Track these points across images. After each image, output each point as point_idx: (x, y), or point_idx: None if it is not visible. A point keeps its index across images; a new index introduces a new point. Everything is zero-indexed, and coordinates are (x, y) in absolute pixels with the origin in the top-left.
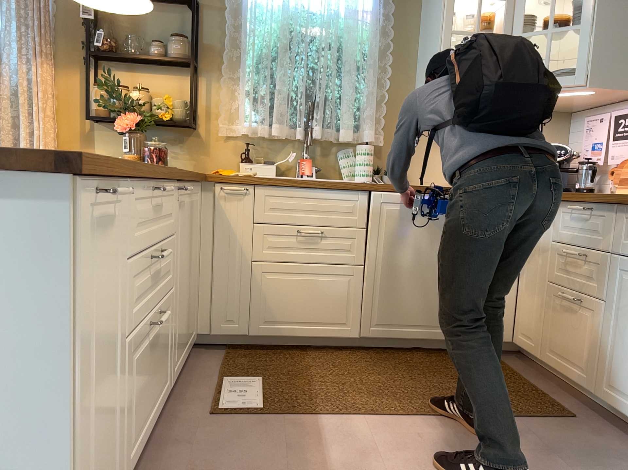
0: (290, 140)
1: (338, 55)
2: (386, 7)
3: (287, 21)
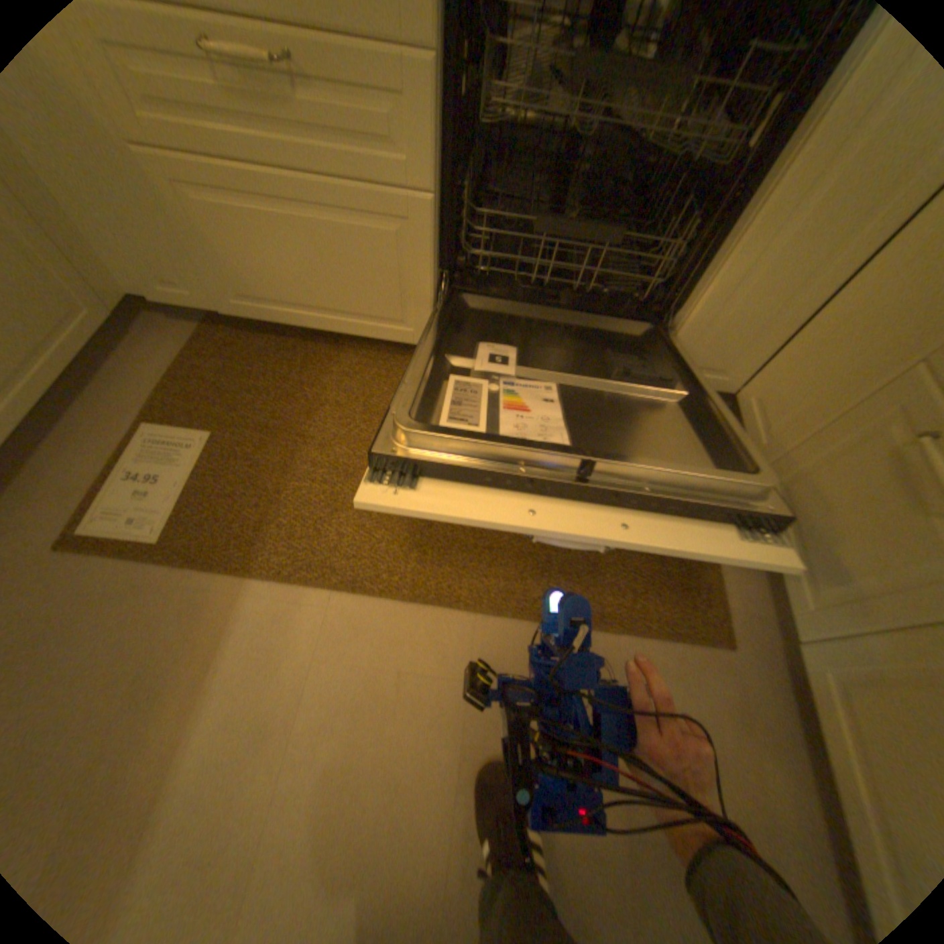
0: None
1: None
2: None
3: None
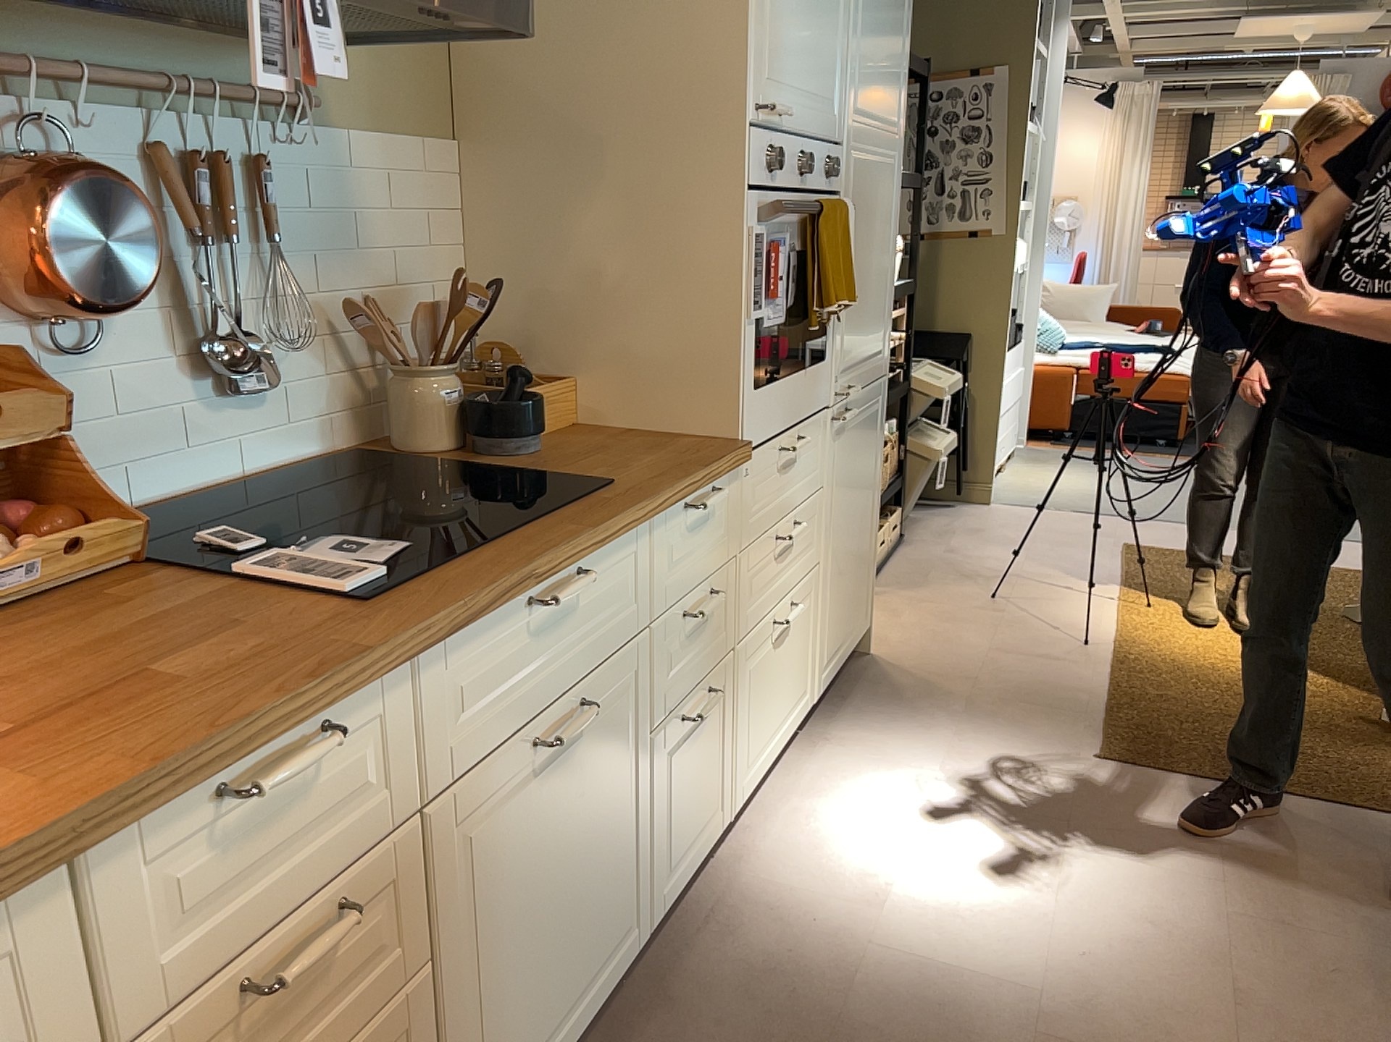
0: None
1: None
2: None
3: None
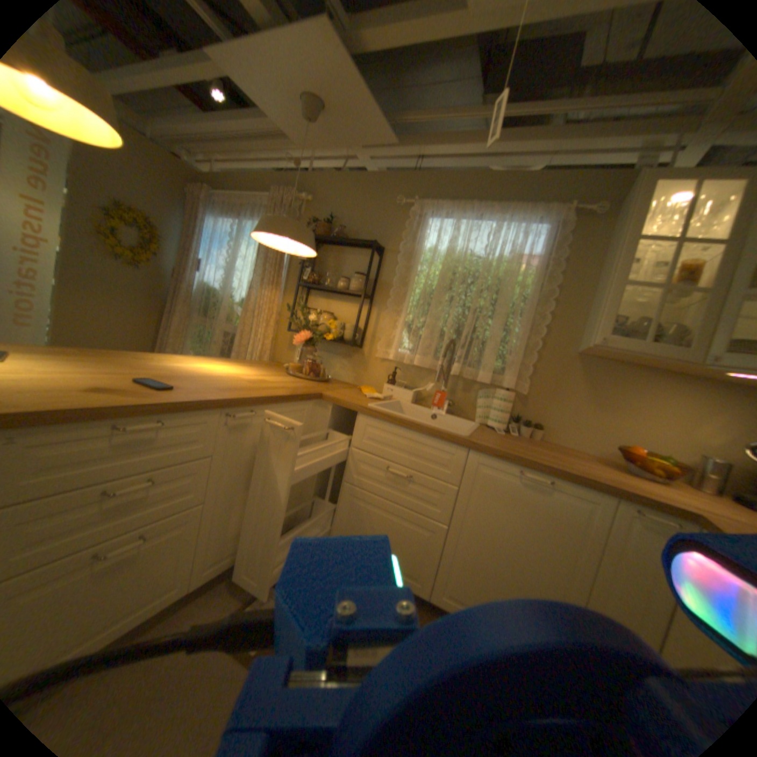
0: (434, 372)
1: (496, 299)
2: (560, 252)
3: (450, 265)
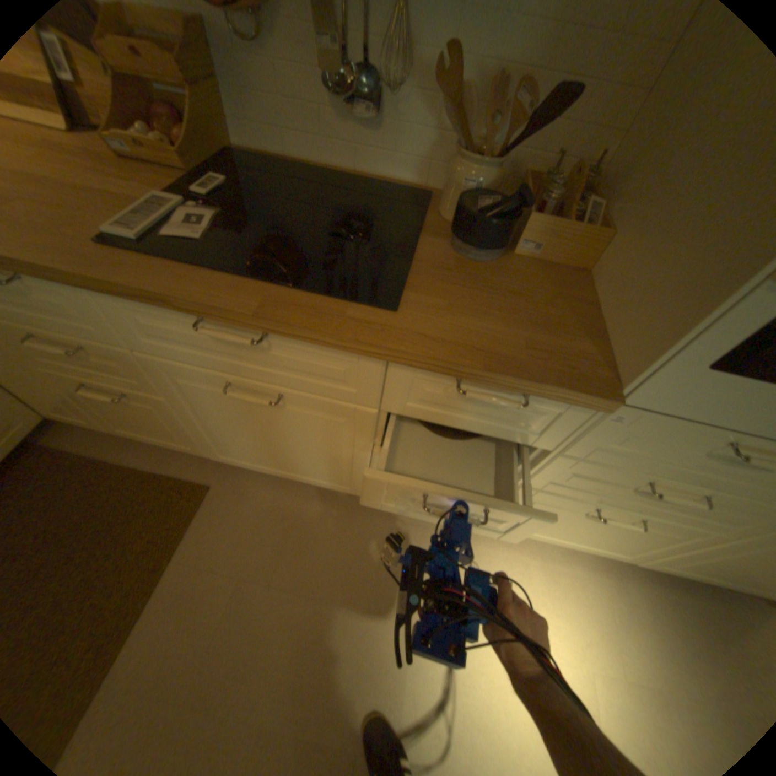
0: None
1: None
2: None
3: None
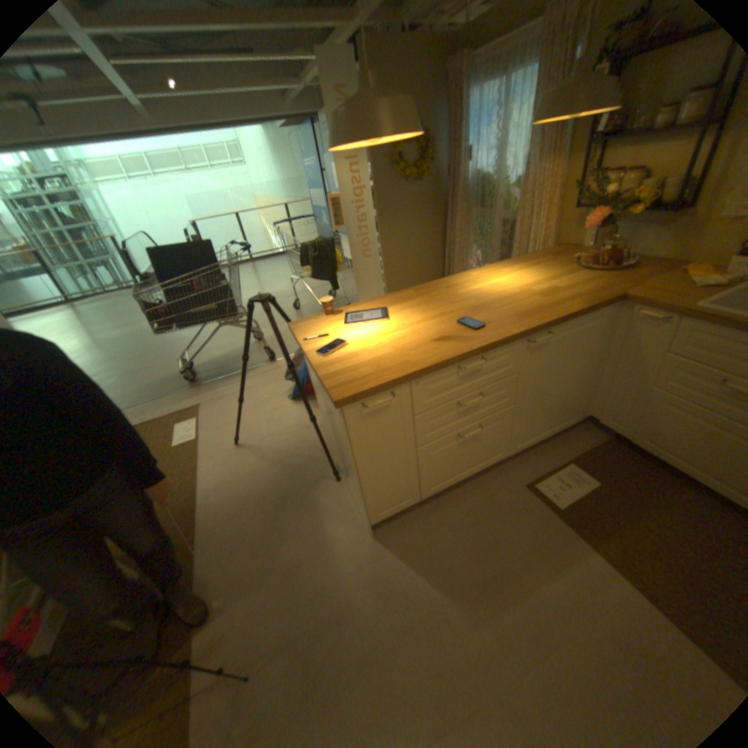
0: None
1: None
2: None
3: None
